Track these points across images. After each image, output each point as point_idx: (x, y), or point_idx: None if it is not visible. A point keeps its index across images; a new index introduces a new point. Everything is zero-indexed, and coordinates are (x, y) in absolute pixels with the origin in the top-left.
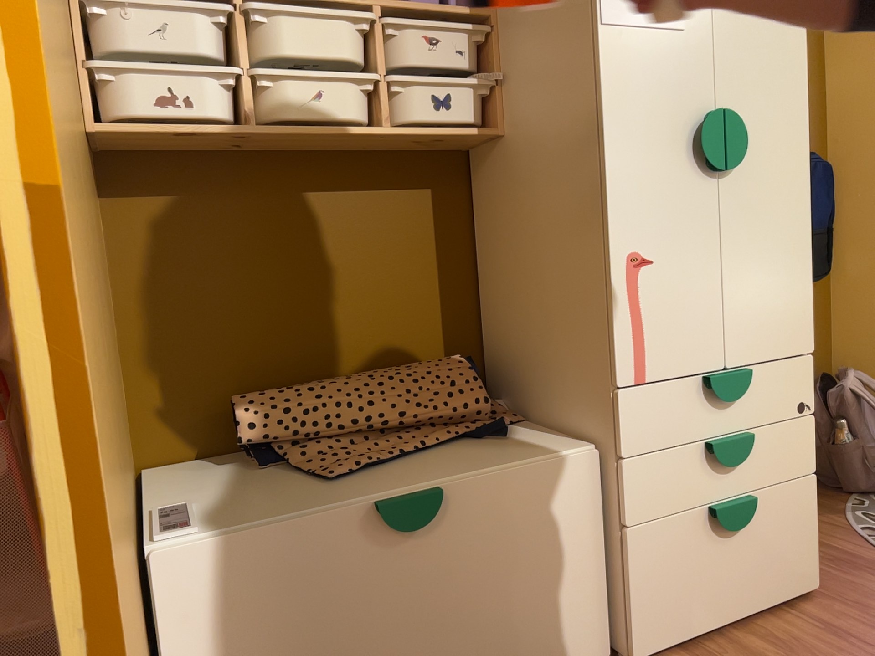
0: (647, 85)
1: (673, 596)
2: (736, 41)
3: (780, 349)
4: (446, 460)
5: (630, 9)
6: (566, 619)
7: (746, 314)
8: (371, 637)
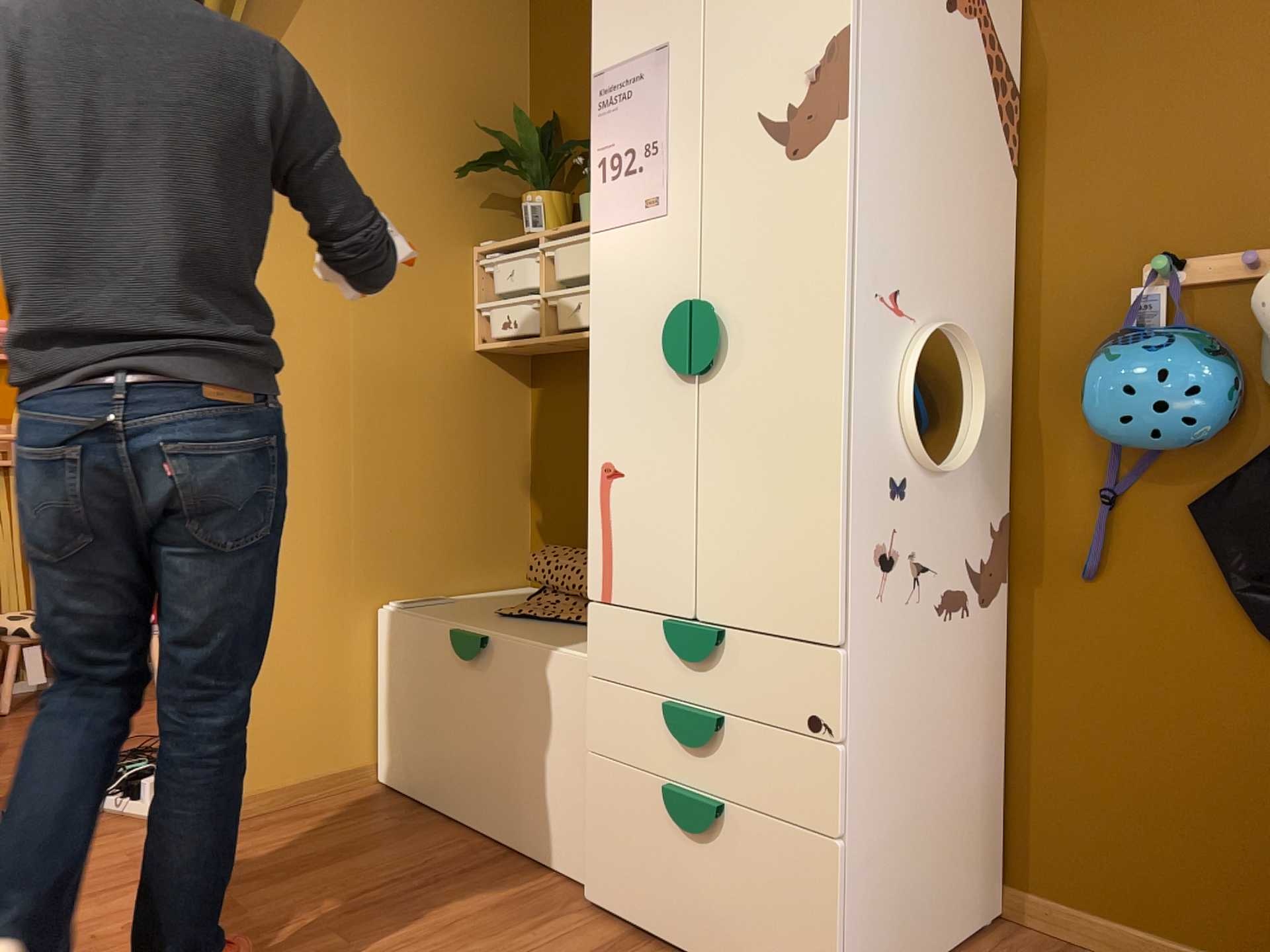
0: (628, 284)
1: (623, 861)
2: (731, 206)
3: (776, 623)
4: (551, 631)
5: (616, 208)
6: (560, 817)
7: (727, 560)
8: (448, 728)
